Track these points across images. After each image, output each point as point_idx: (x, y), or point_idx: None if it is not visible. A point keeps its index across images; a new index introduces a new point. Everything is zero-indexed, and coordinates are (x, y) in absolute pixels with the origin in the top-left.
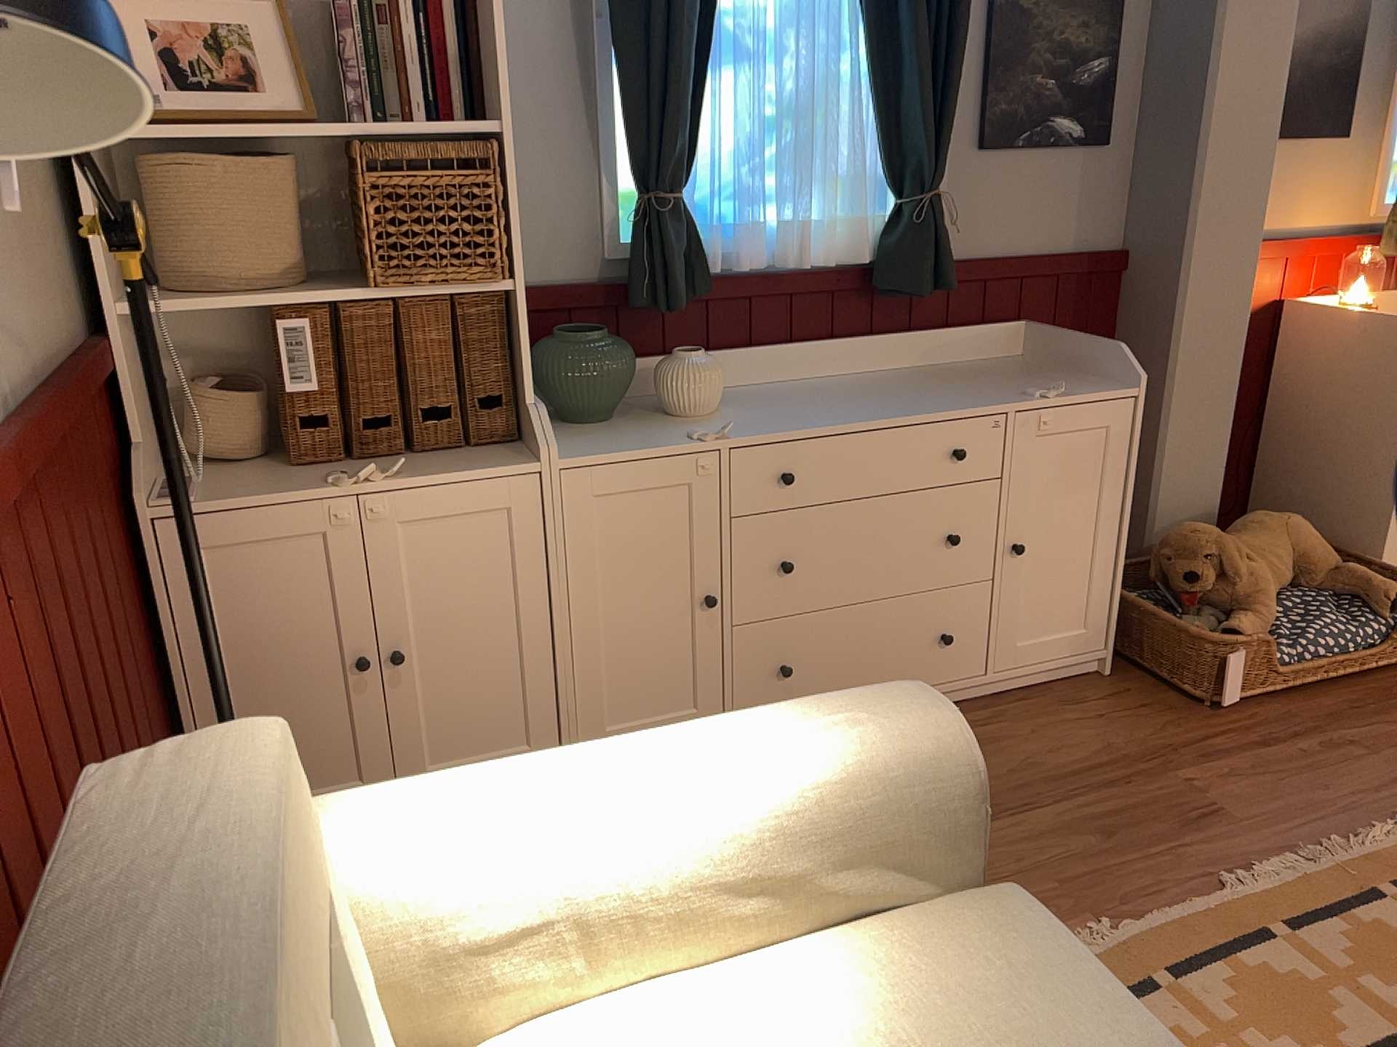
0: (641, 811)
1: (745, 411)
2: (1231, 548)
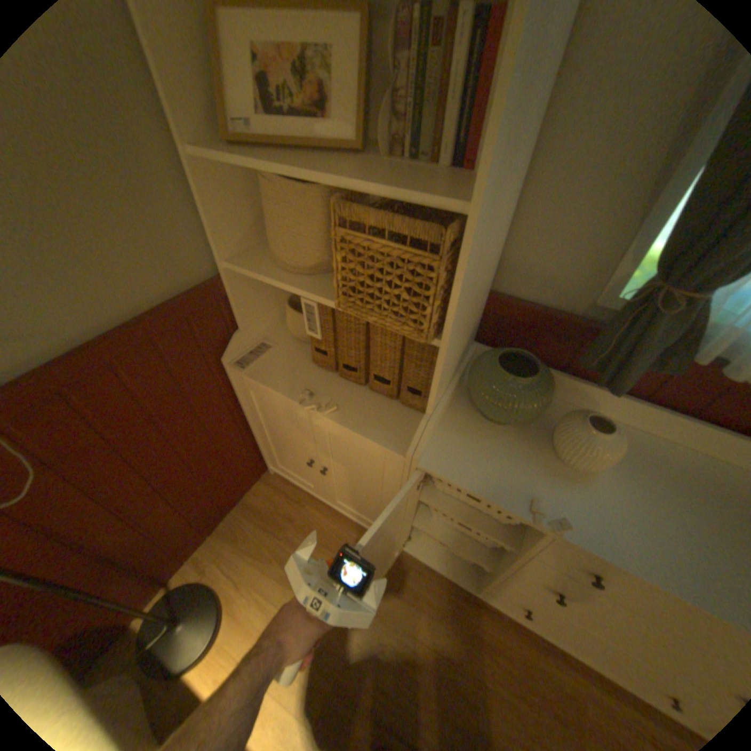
0: None
1: (628, 485)
2: None
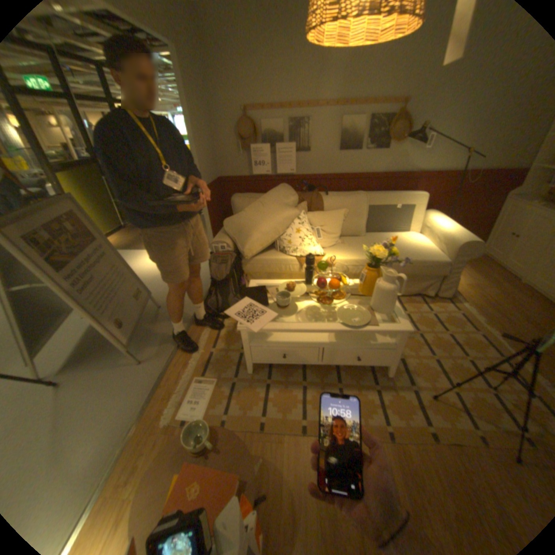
0: (442, 225)
1: None
2: None
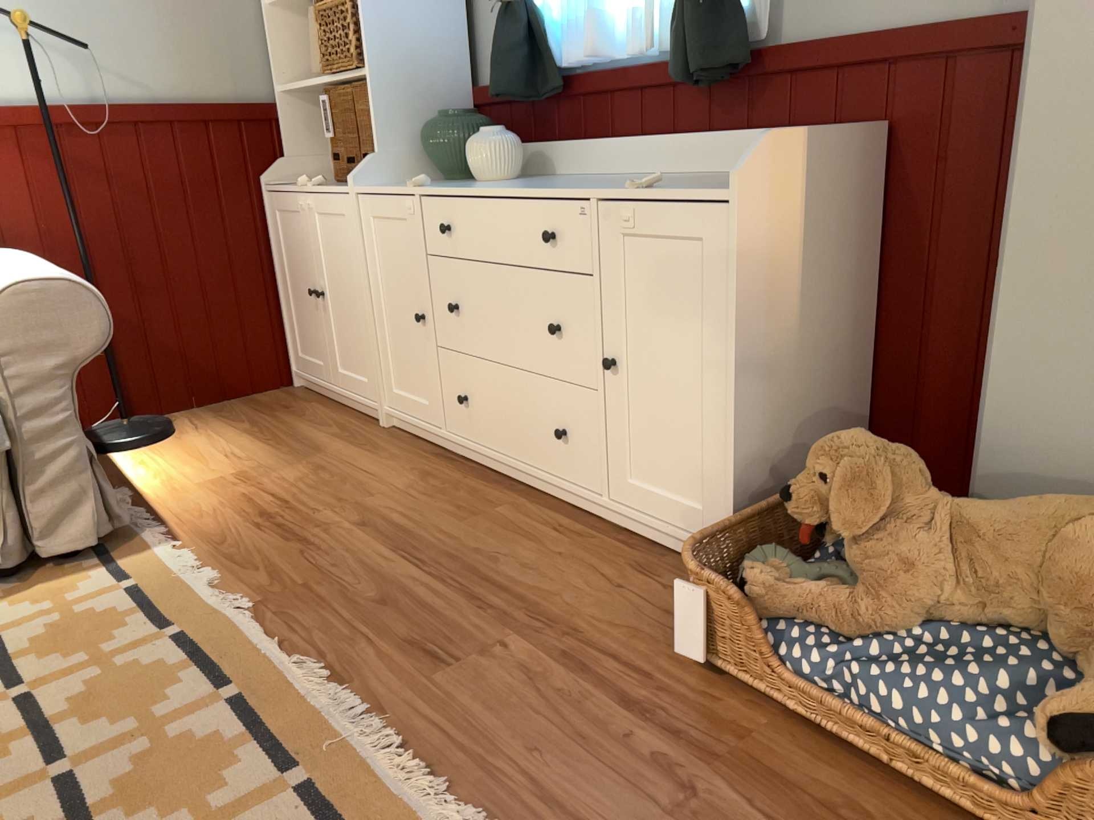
0: None
1: (509, 182)
2: (875, 481)
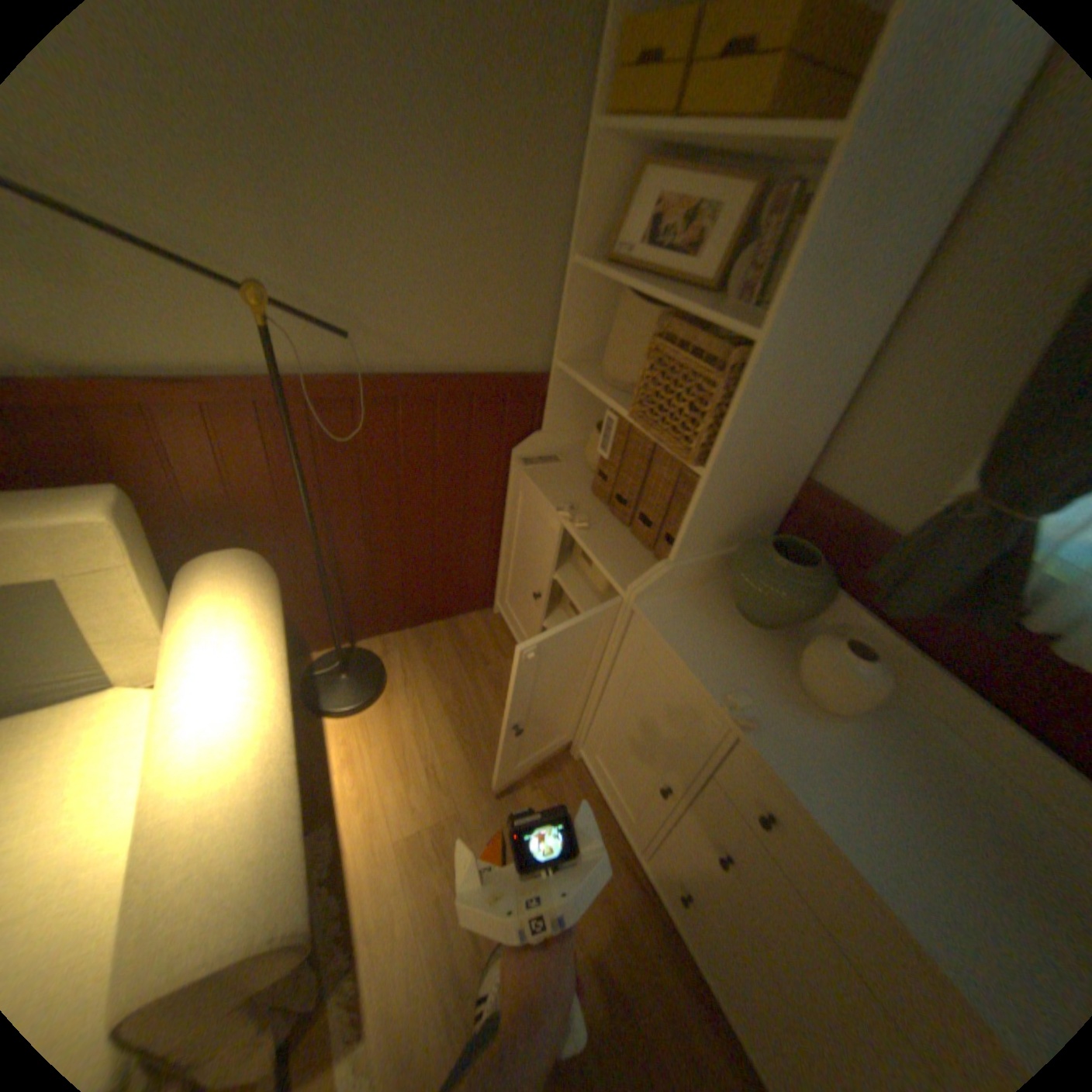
0: (165, 727)
1: (873, 749)
2: None
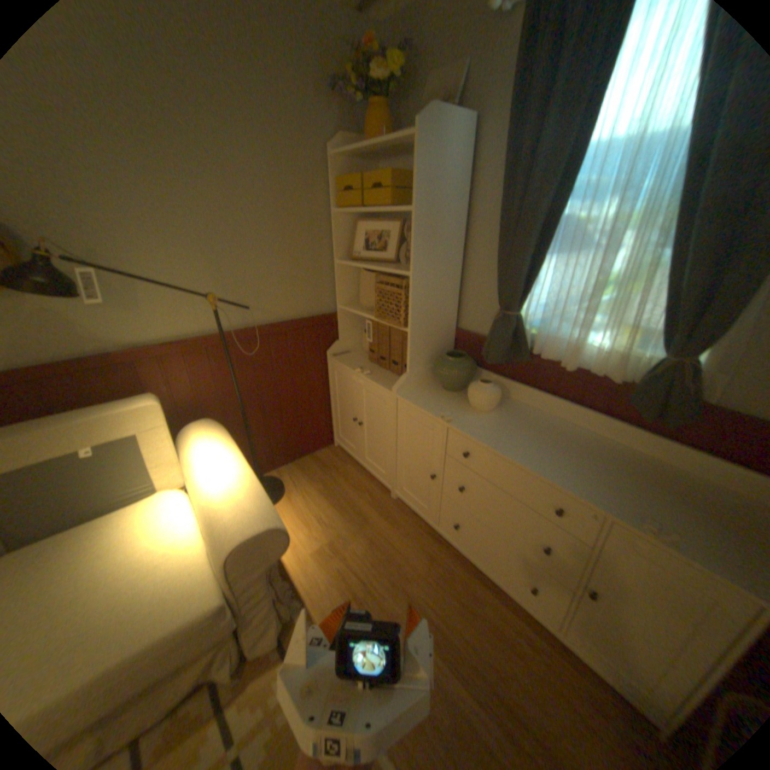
0: (202, 478)
1: (499, 418)
2: None
